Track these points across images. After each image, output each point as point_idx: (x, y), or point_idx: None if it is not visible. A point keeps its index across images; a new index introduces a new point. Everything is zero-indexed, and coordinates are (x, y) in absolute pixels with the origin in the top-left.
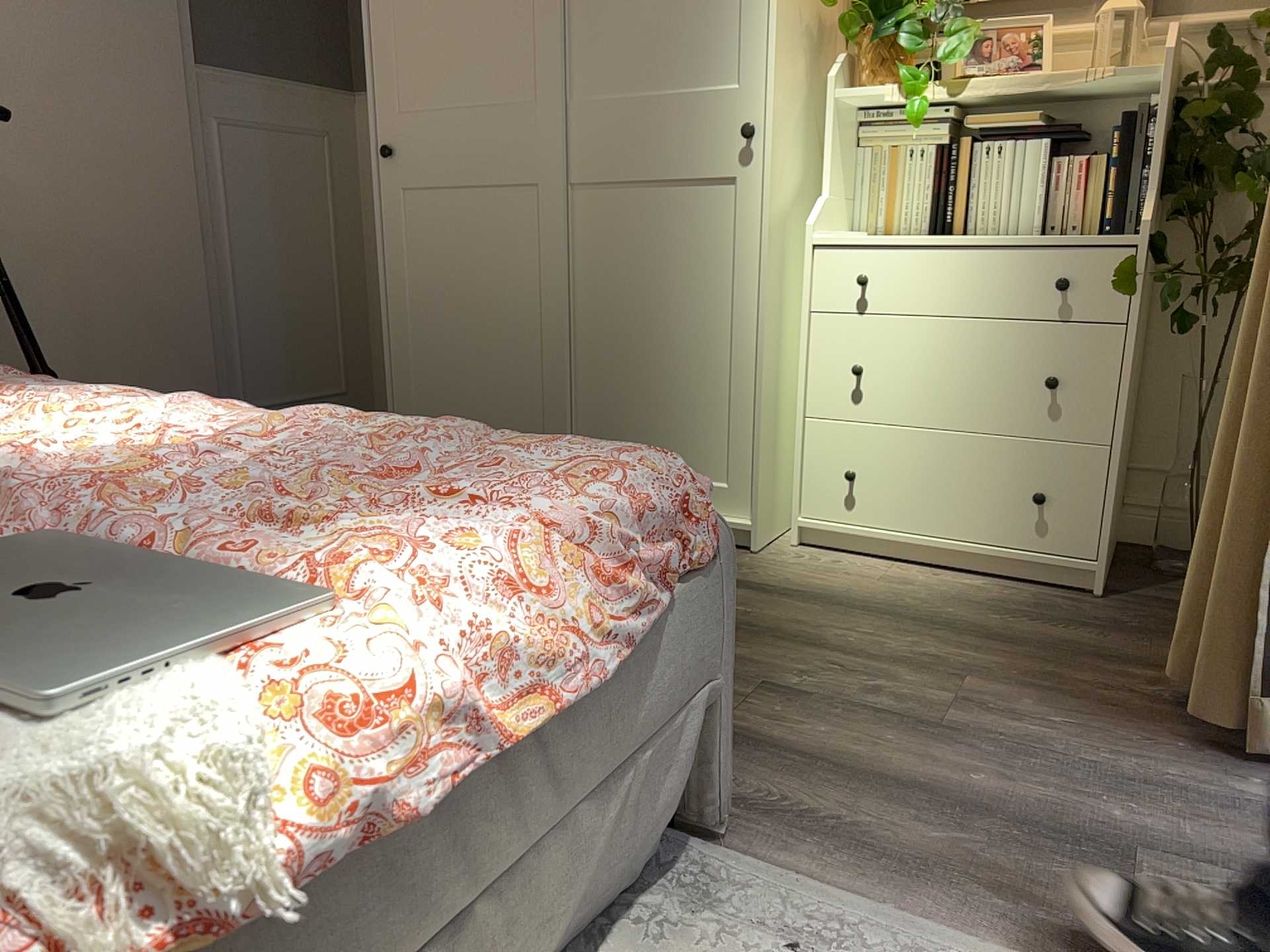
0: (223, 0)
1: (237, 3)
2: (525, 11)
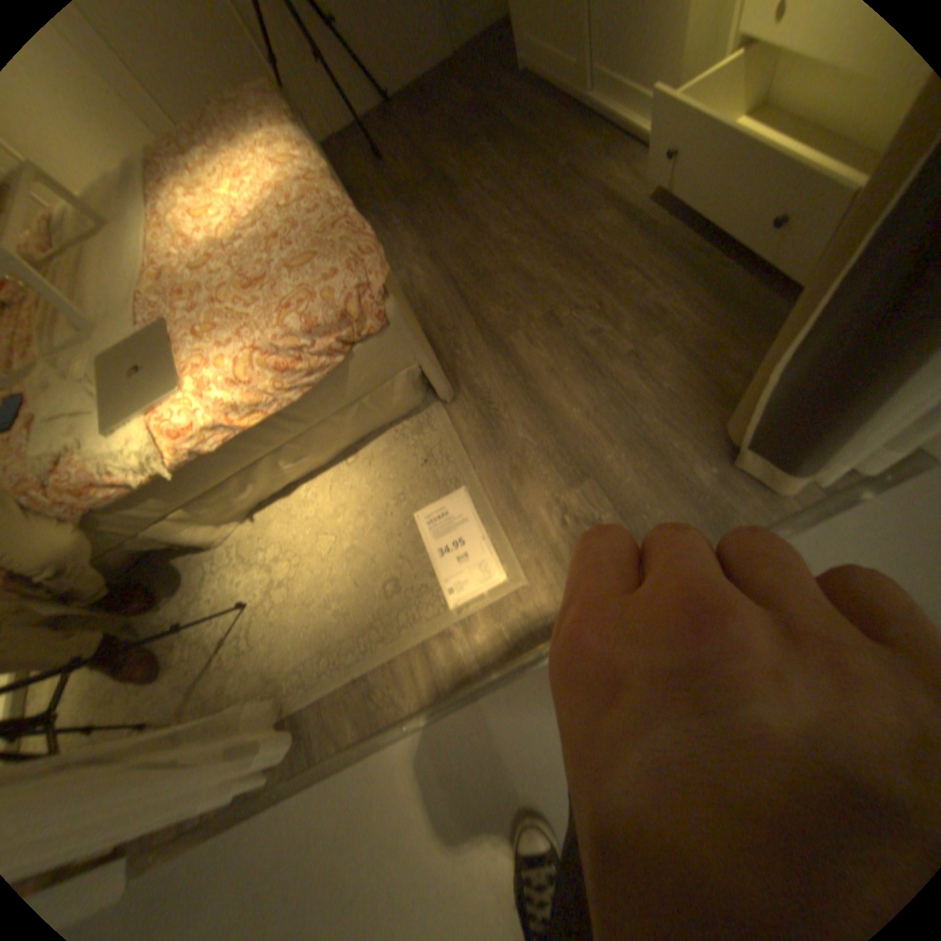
0: None
1: None
2: None
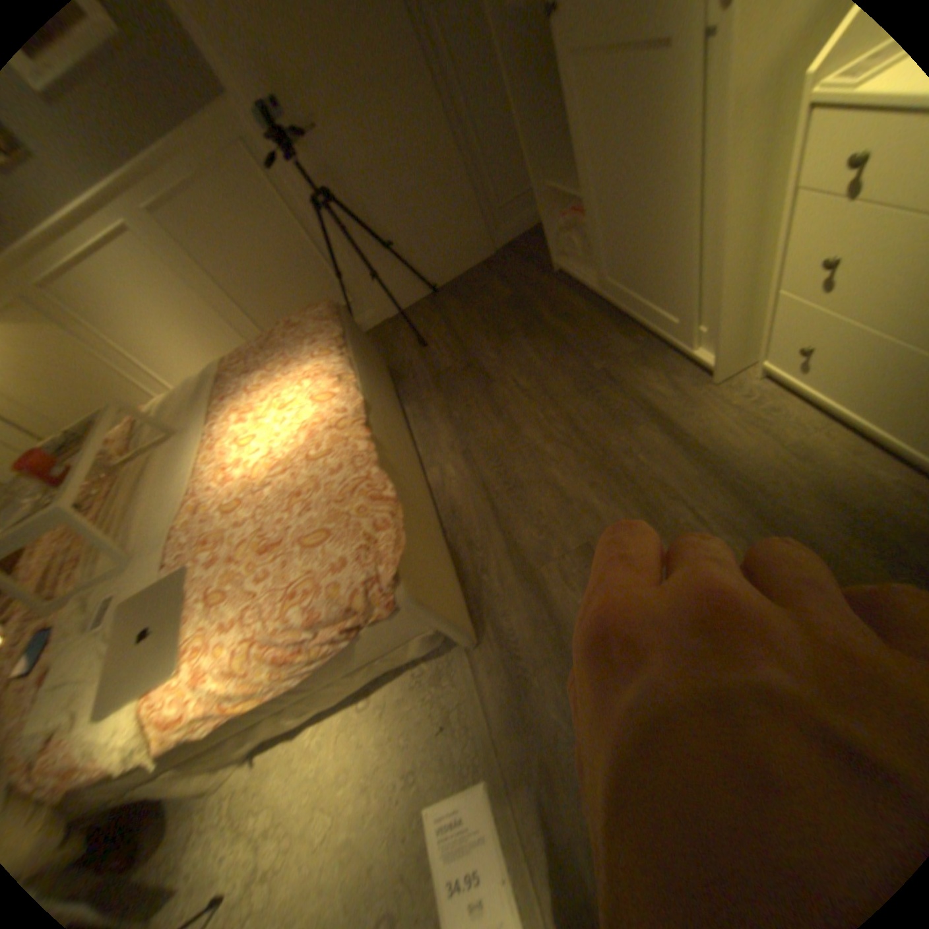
0: None
1: None
2: None
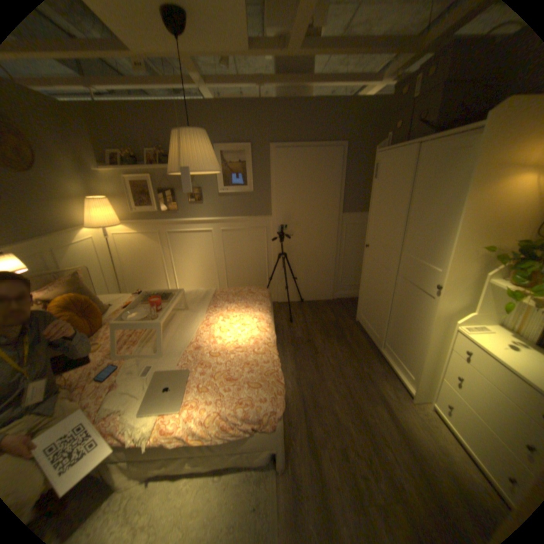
0: (352, 196)
1: (356, 196)
2: (397, 224)
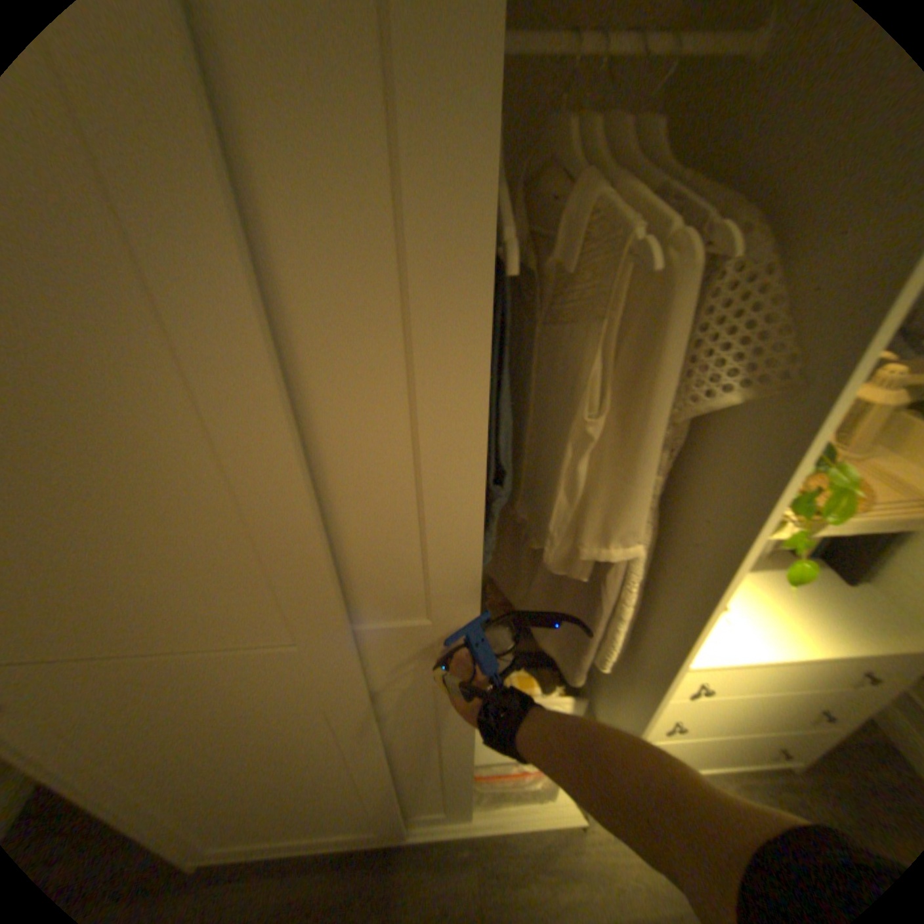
0: None
1: None
2: (230, 544)
